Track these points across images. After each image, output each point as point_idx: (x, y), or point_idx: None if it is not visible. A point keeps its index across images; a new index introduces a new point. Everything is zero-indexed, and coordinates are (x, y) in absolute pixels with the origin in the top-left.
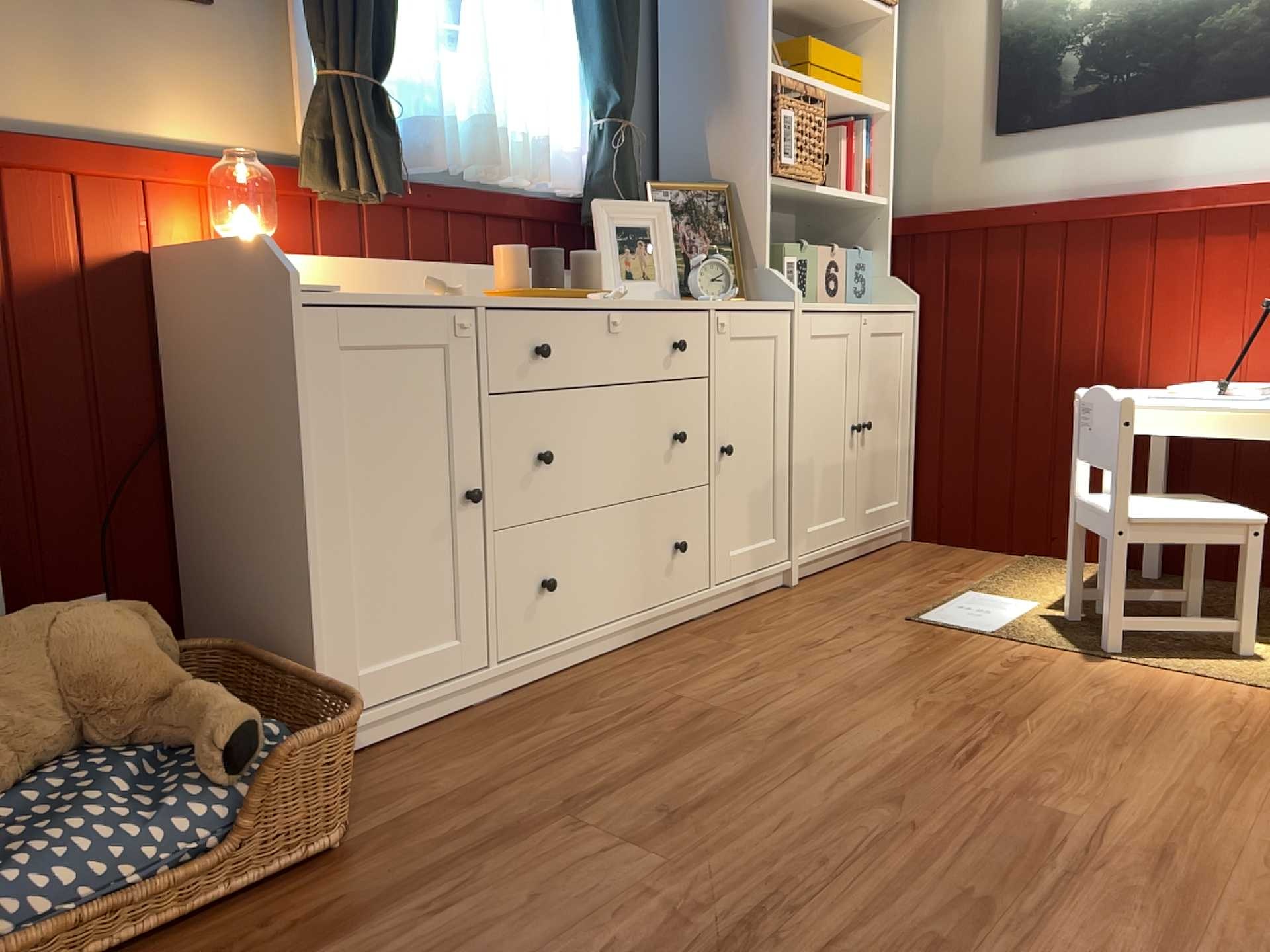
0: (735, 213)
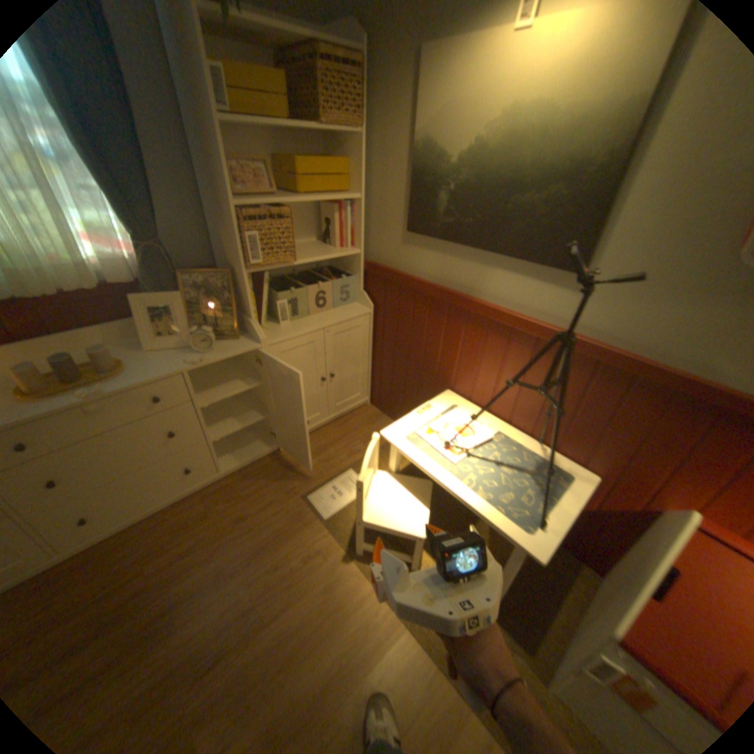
0: (237, 284)
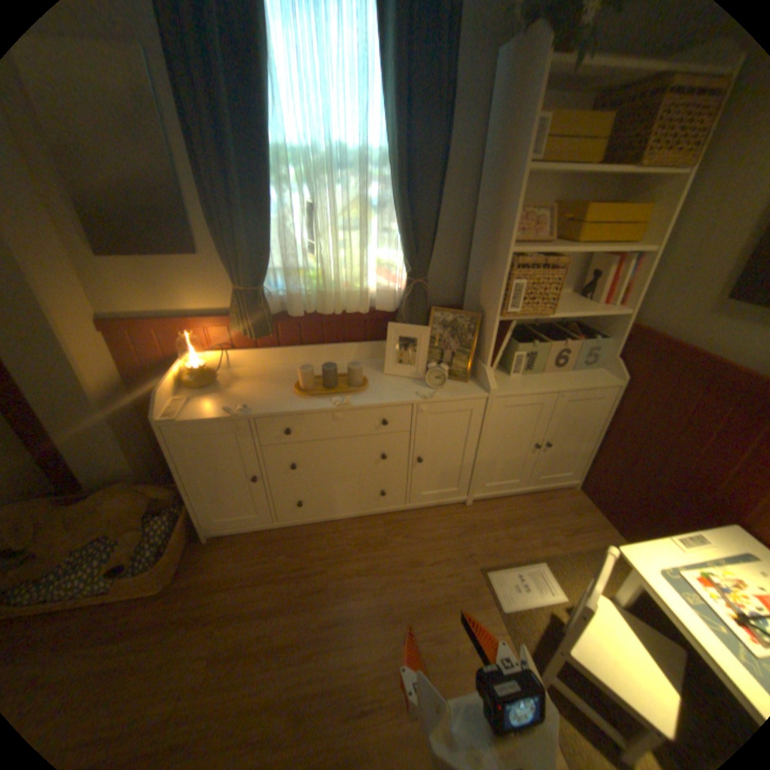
0: (483, 328)
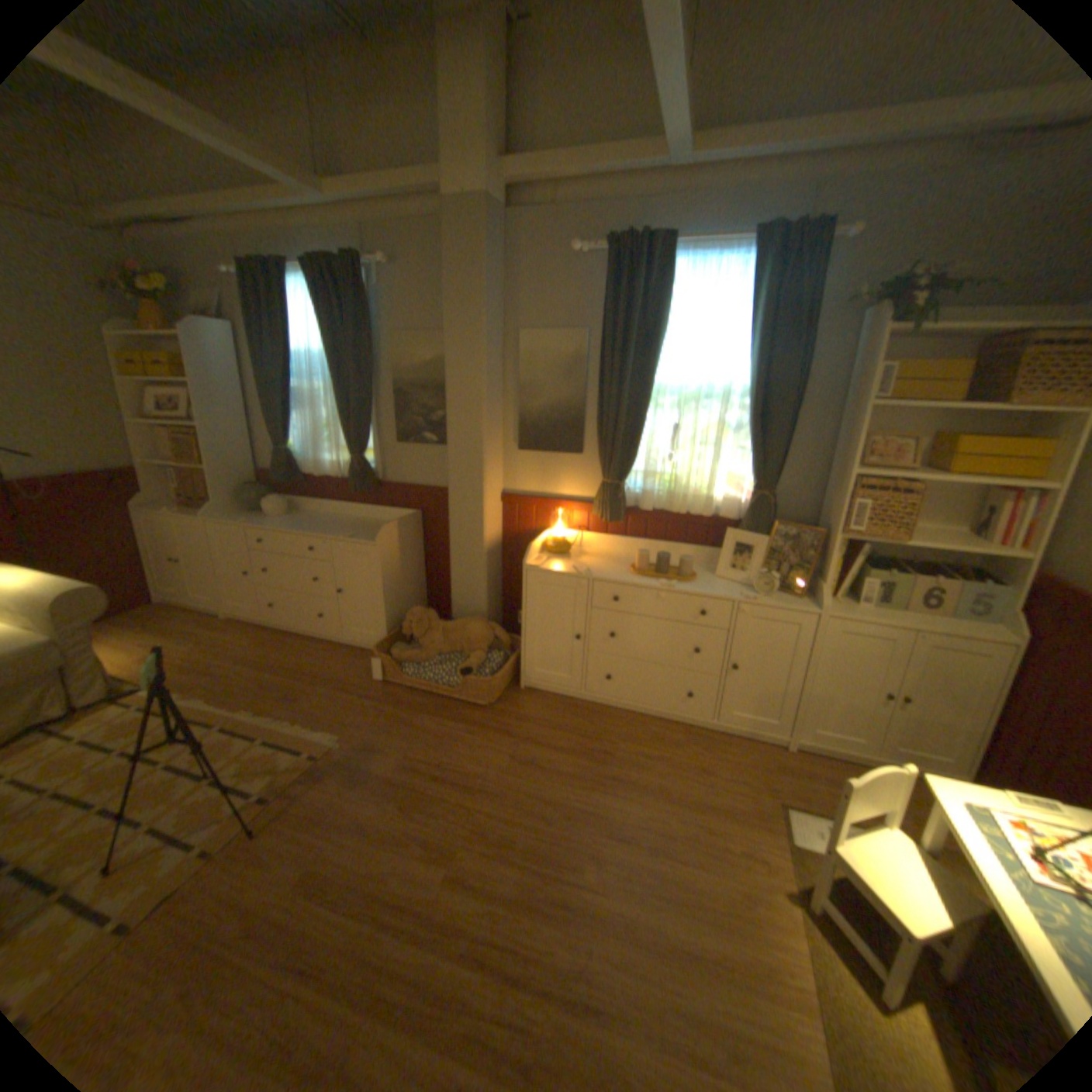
0: (827, 547)
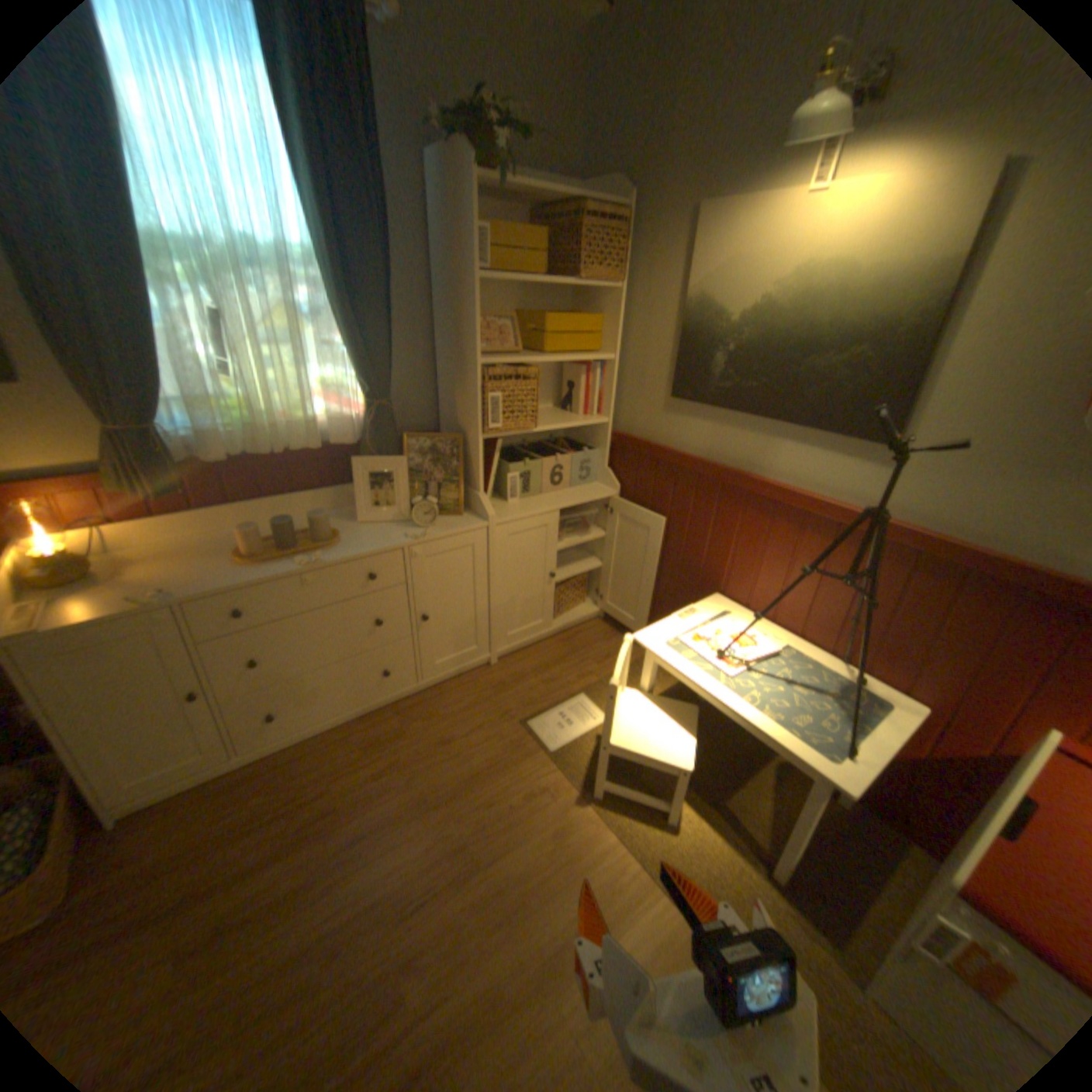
0: (467, 452)
